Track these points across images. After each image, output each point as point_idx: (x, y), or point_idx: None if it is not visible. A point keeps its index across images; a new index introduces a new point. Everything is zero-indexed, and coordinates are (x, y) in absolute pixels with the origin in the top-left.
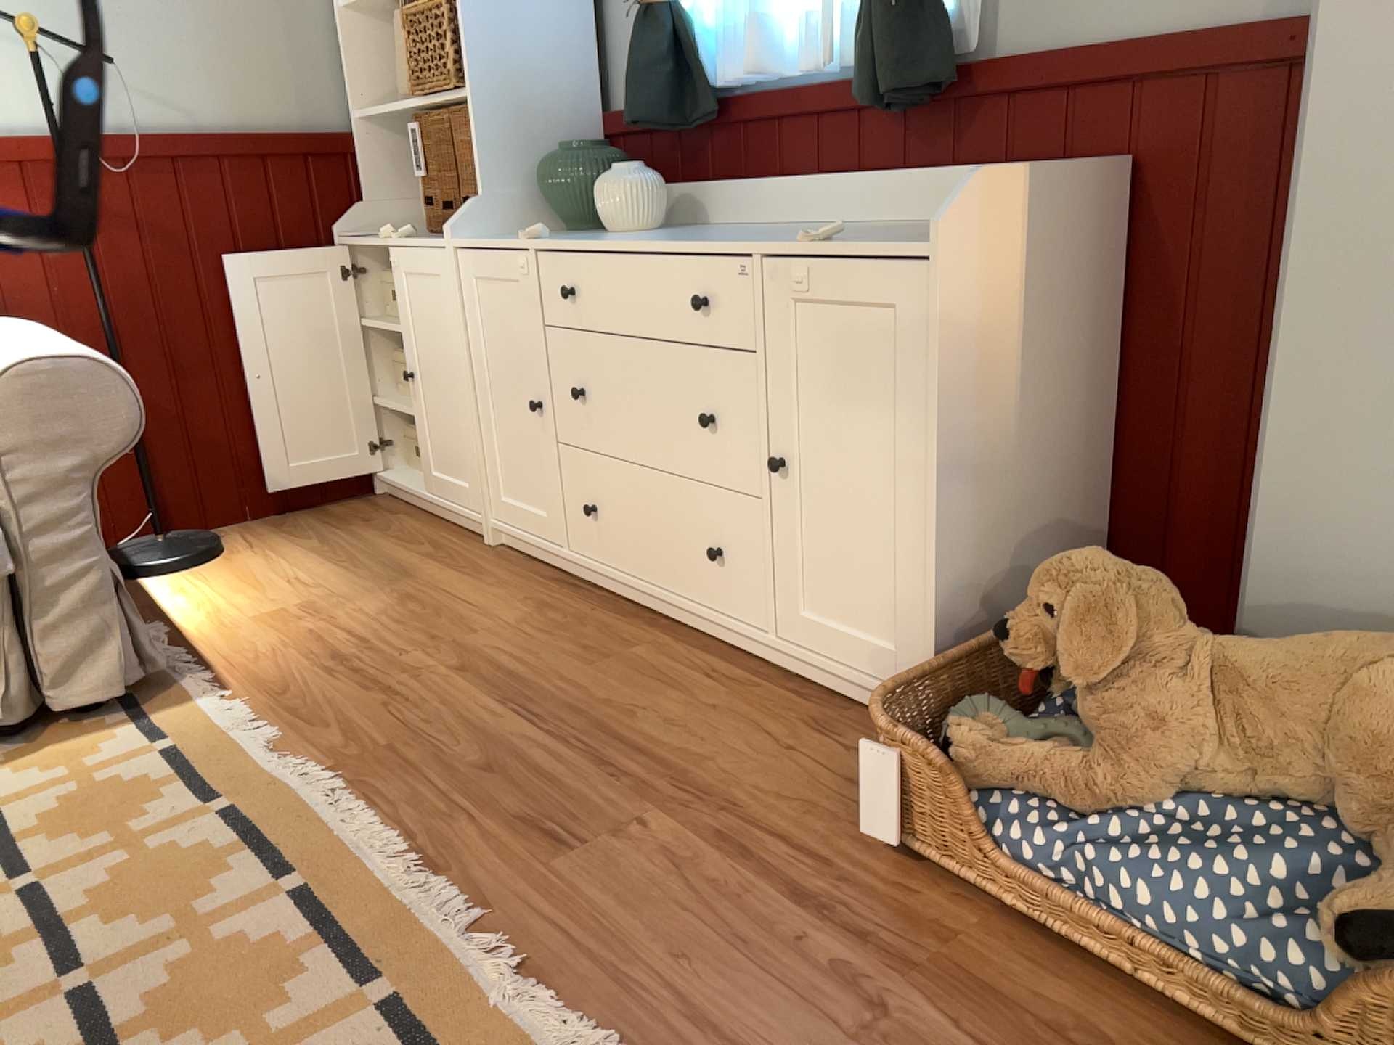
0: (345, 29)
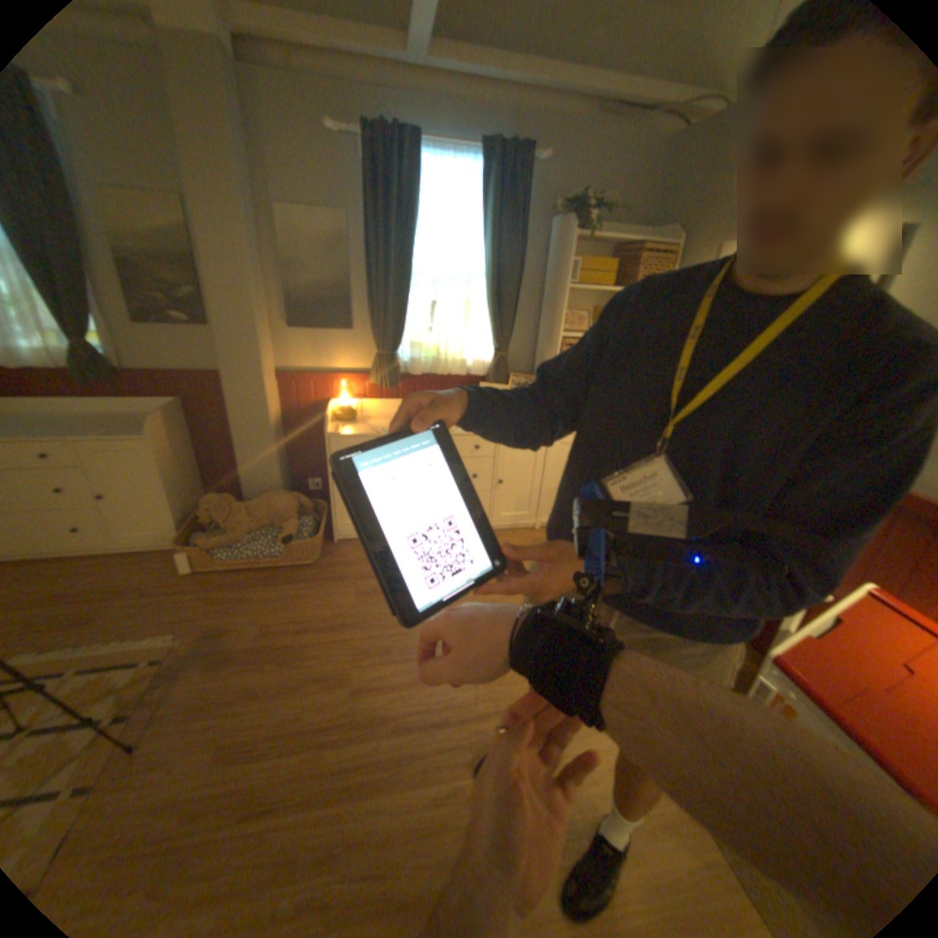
0: None
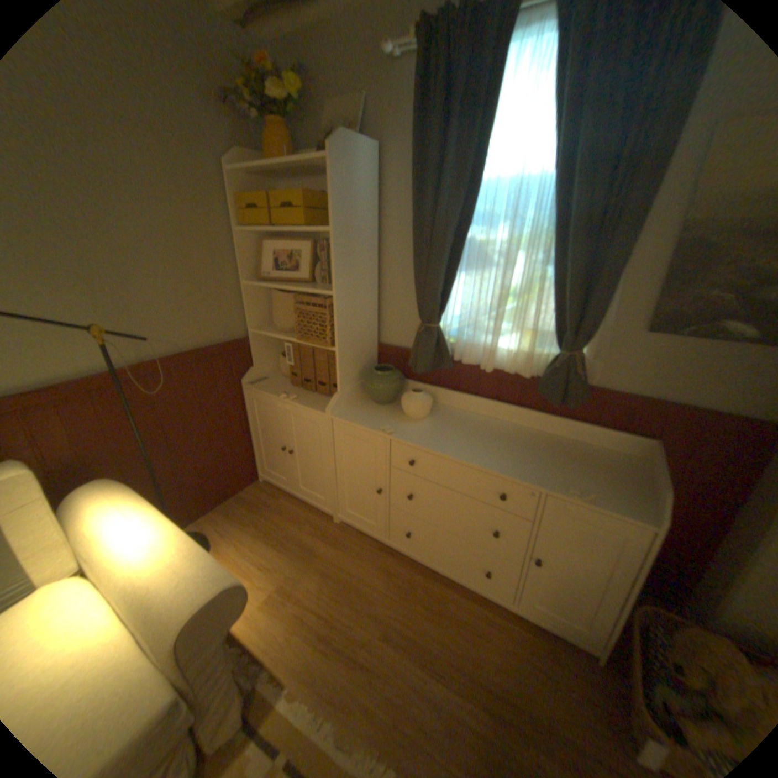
0: (245, 291)
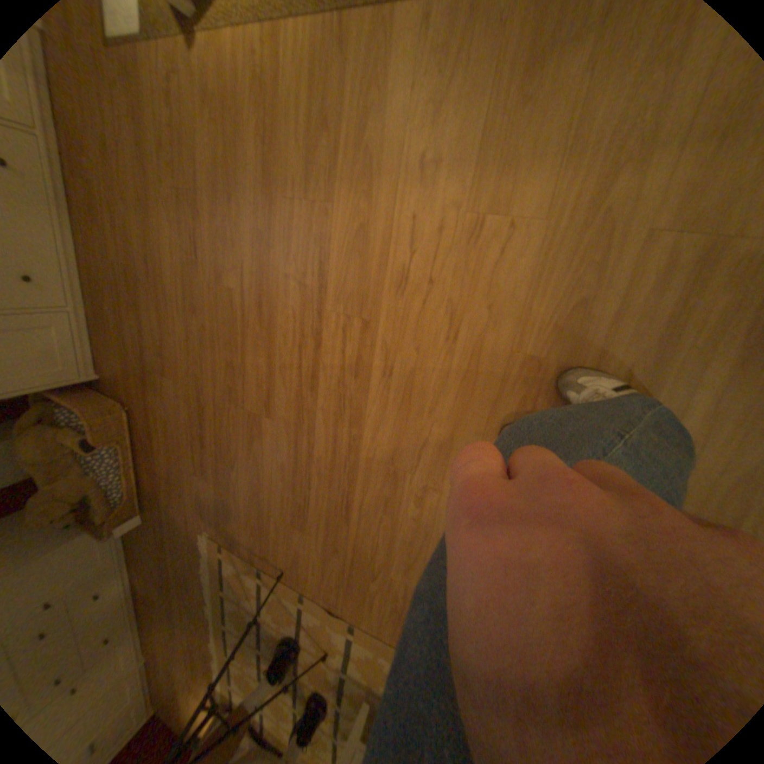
0: None
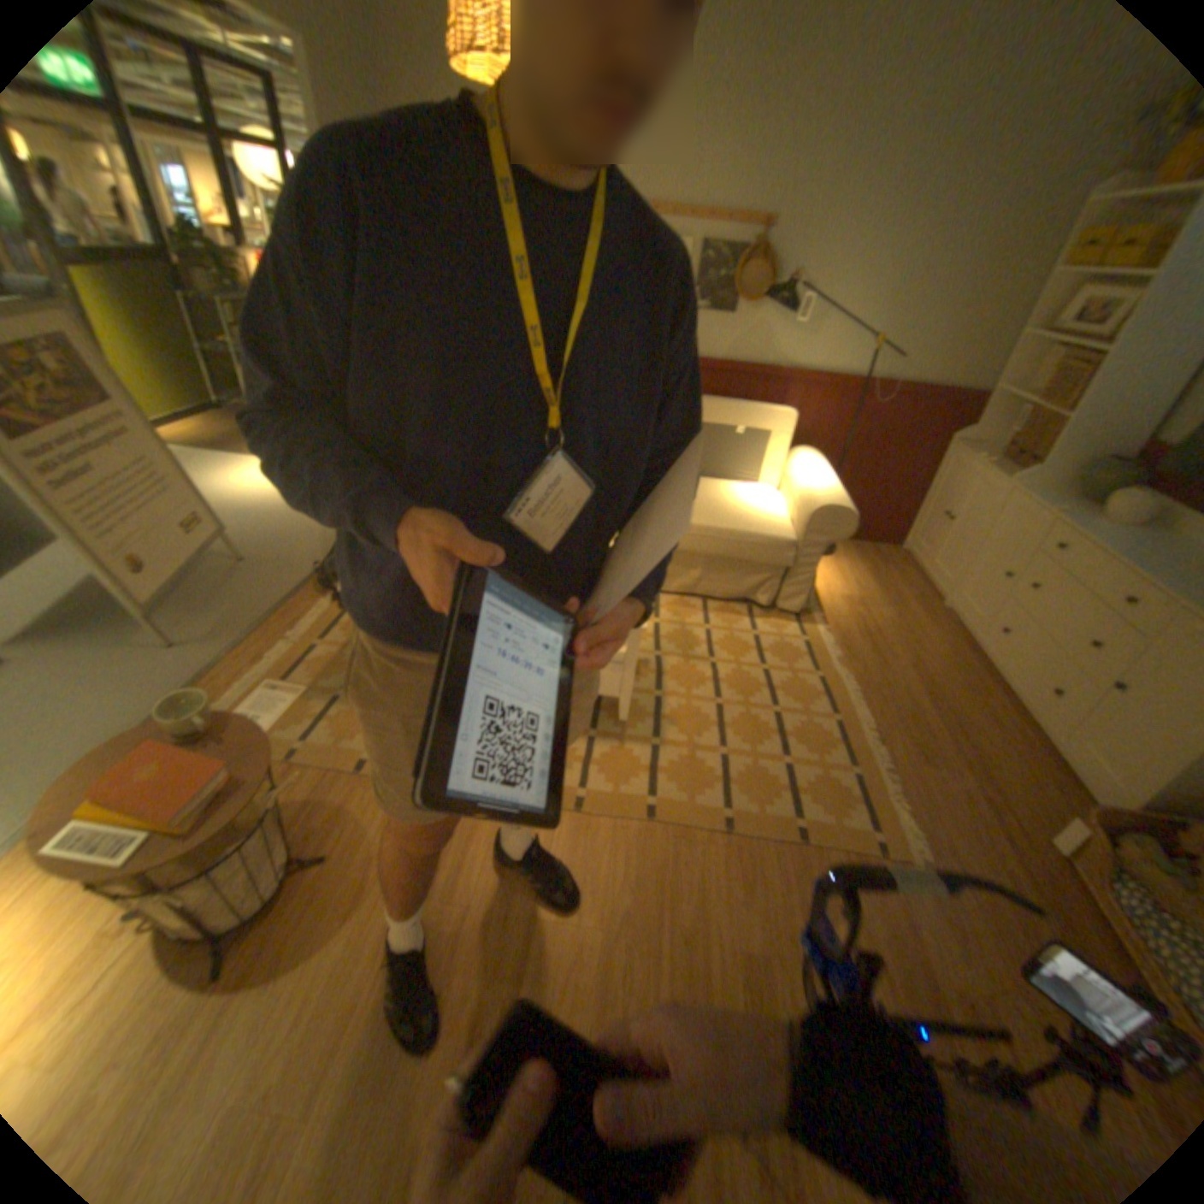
0: (1023, 341)
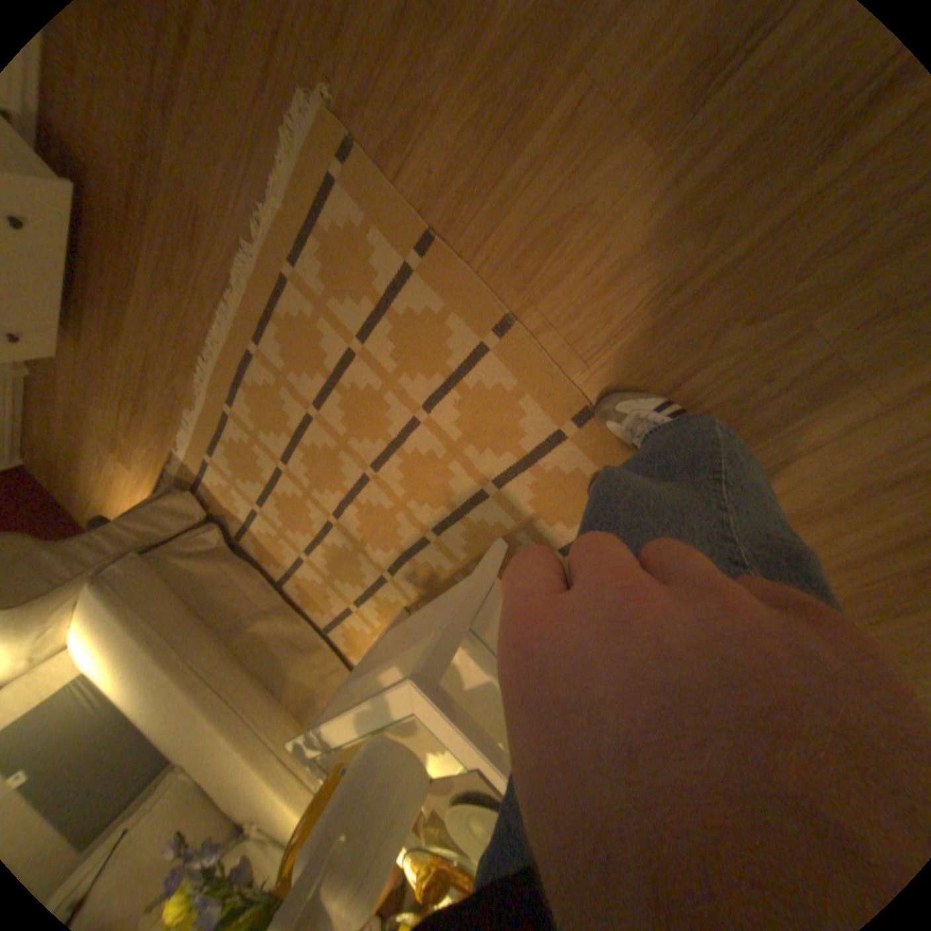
0: None
